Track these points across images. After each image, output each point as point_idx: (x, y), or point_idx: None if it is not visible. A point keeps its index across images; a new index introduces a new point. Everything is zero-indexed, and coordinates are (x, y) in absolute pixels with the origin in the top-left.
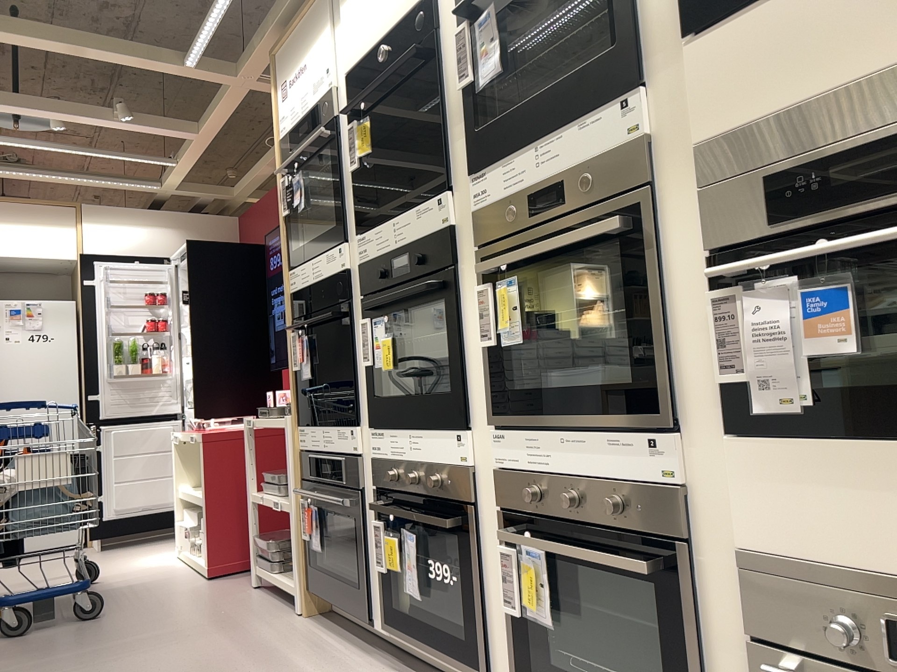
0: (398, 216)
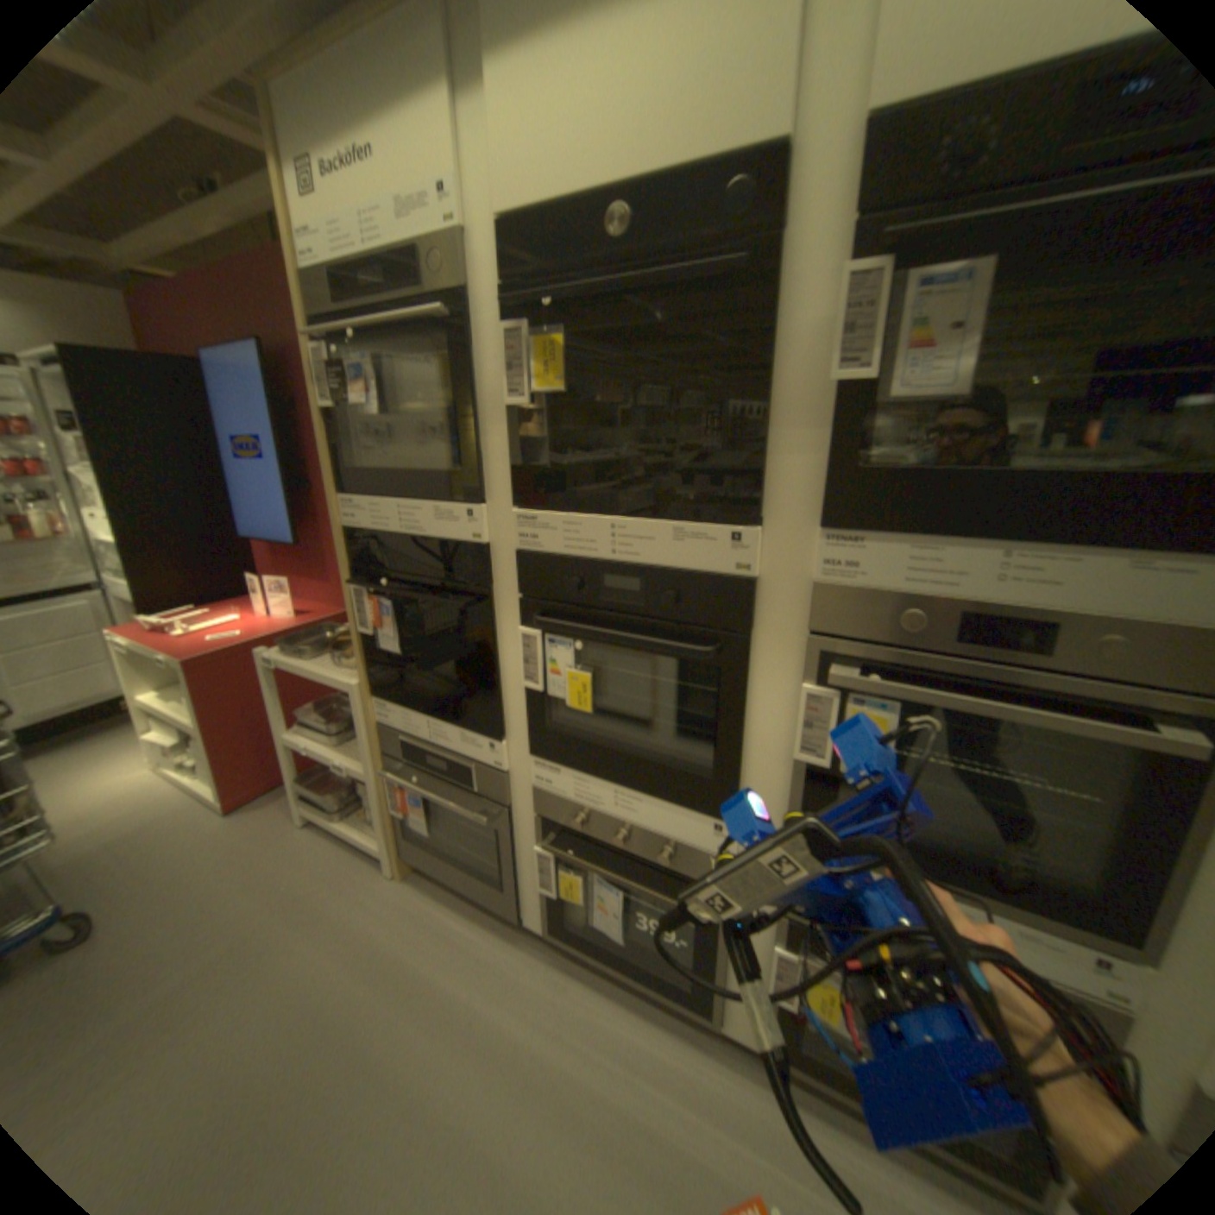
0: (627, 522)
